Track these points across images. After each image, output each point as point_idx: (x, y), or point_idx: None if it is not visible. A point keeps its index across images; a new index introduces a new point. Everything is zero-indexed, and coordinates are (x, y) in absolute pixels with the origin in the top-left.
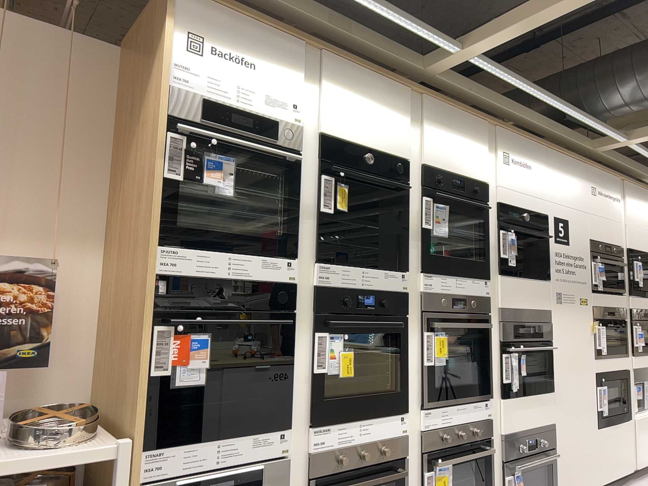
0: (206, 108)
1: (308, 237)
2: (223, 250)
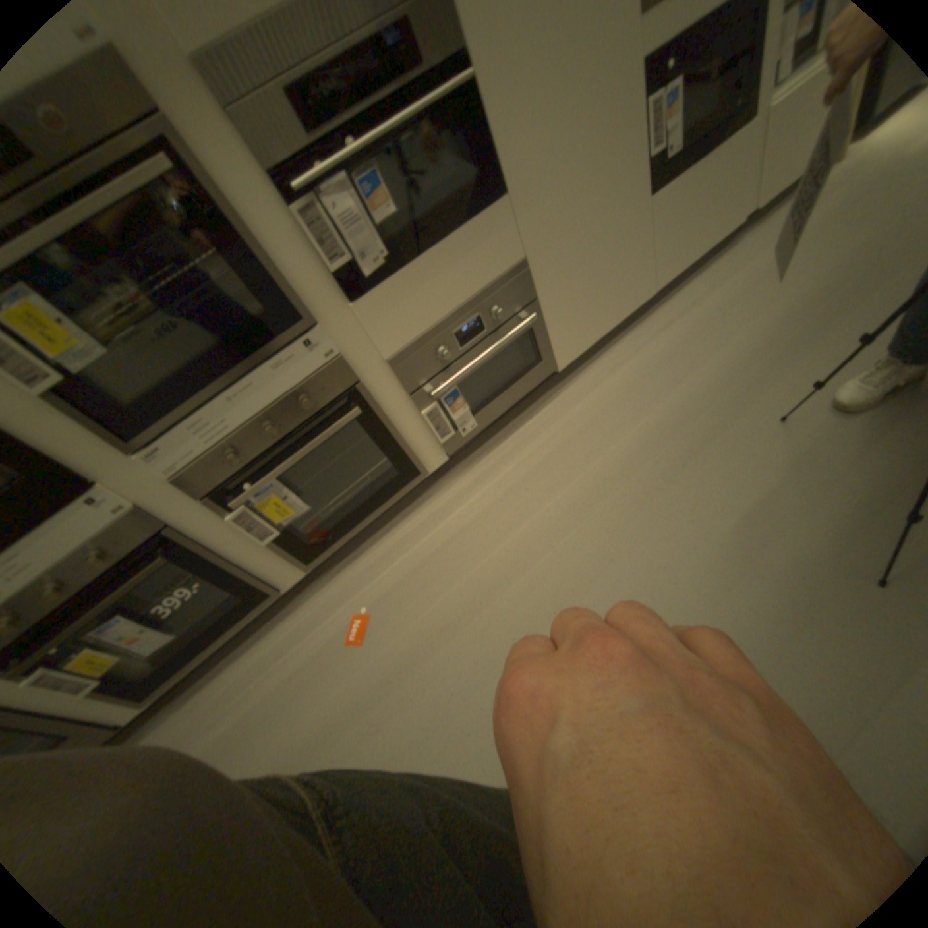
0: None
1: None
2: None
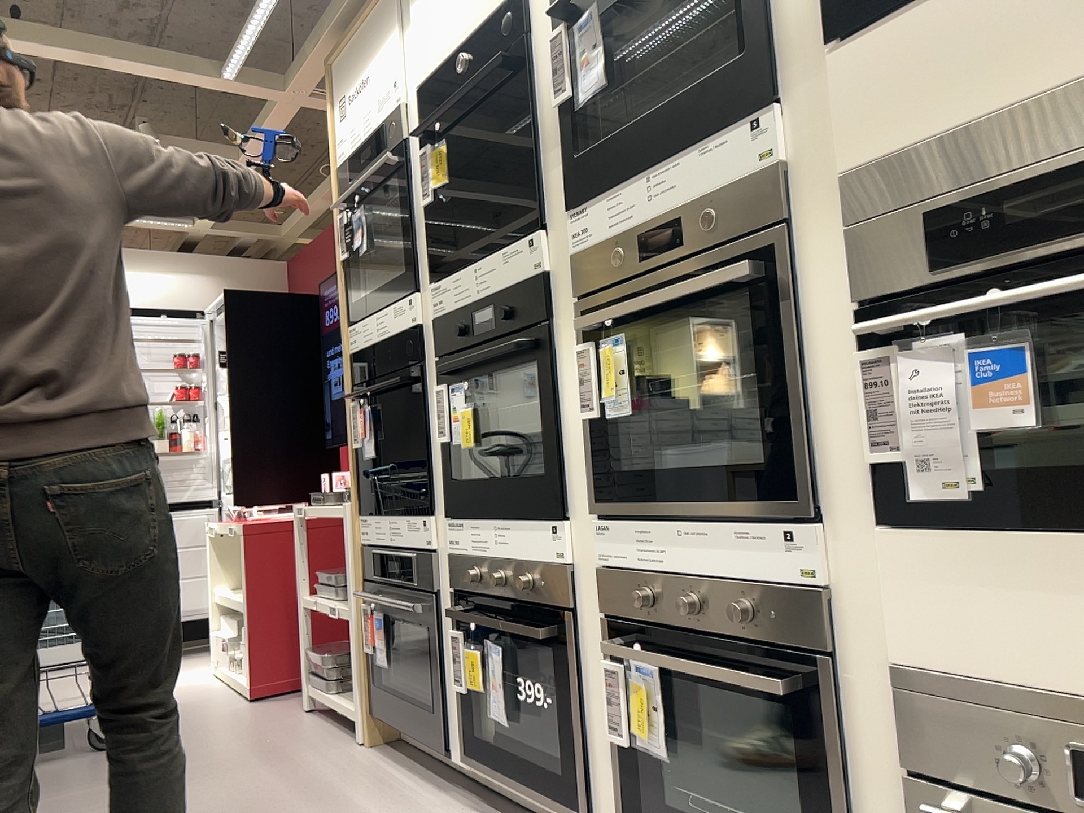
0: (344, 167)
1: (424, 253)
2: (369, 314)
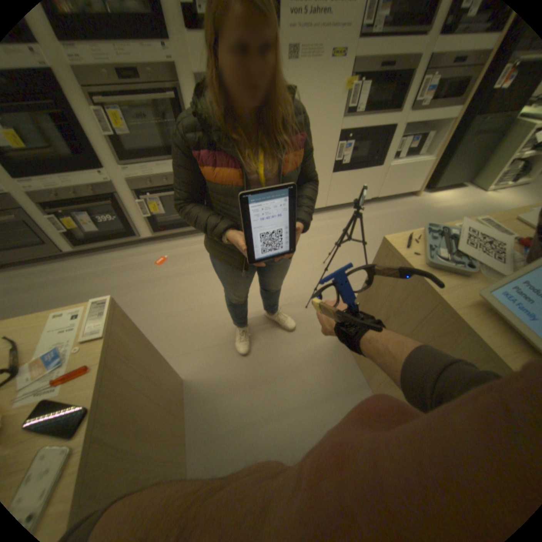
0: None
1: None
2: None
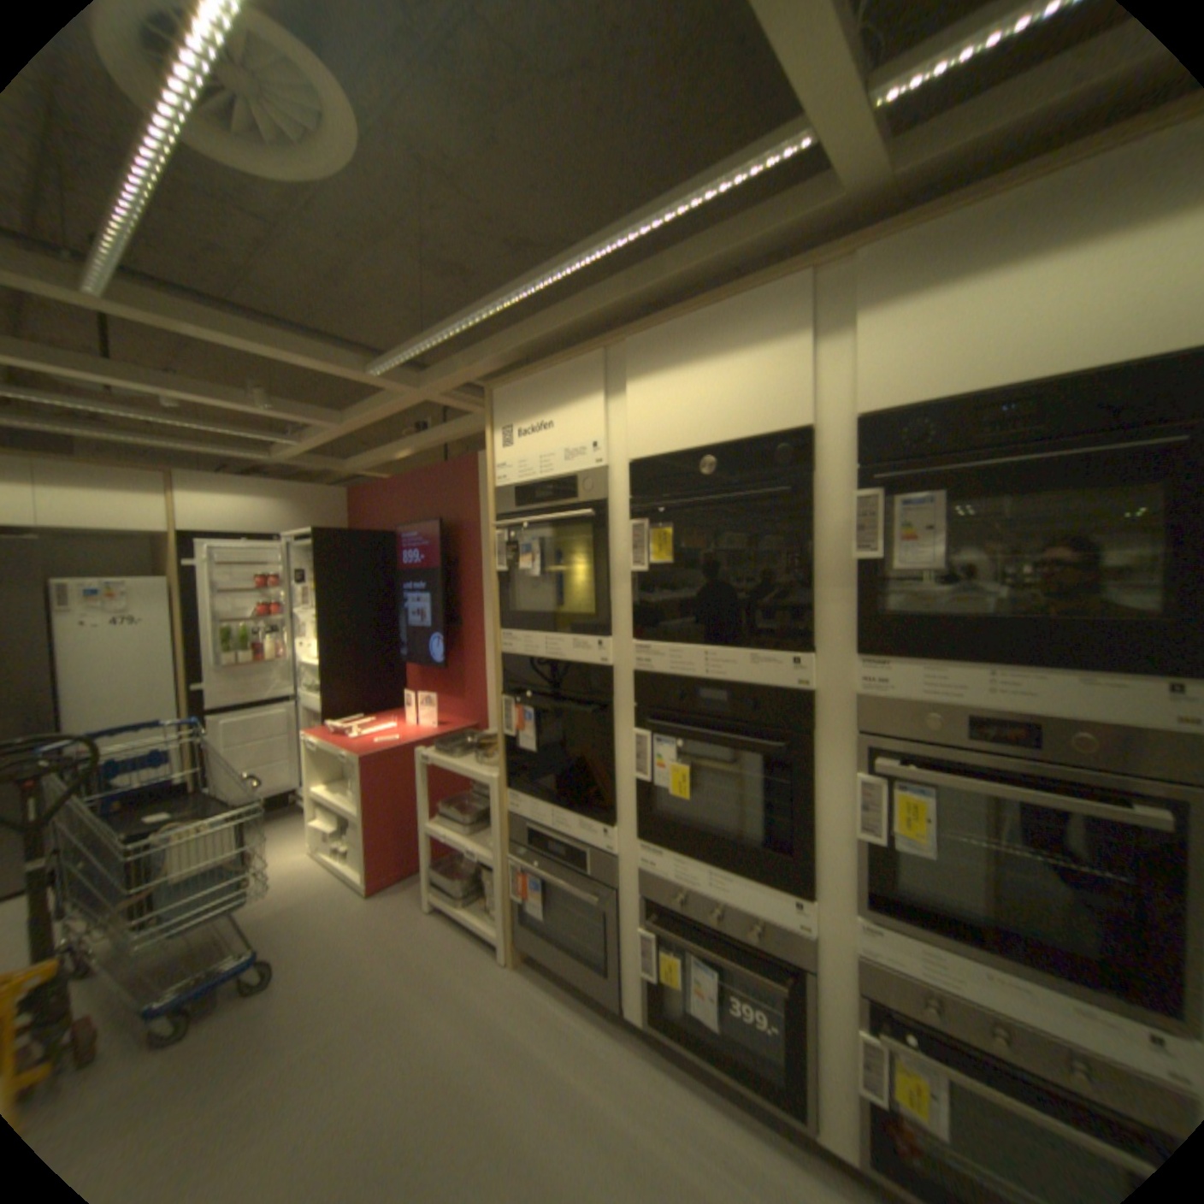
0: (509, 492)
1: (623, 608)
2: (536, 632)
